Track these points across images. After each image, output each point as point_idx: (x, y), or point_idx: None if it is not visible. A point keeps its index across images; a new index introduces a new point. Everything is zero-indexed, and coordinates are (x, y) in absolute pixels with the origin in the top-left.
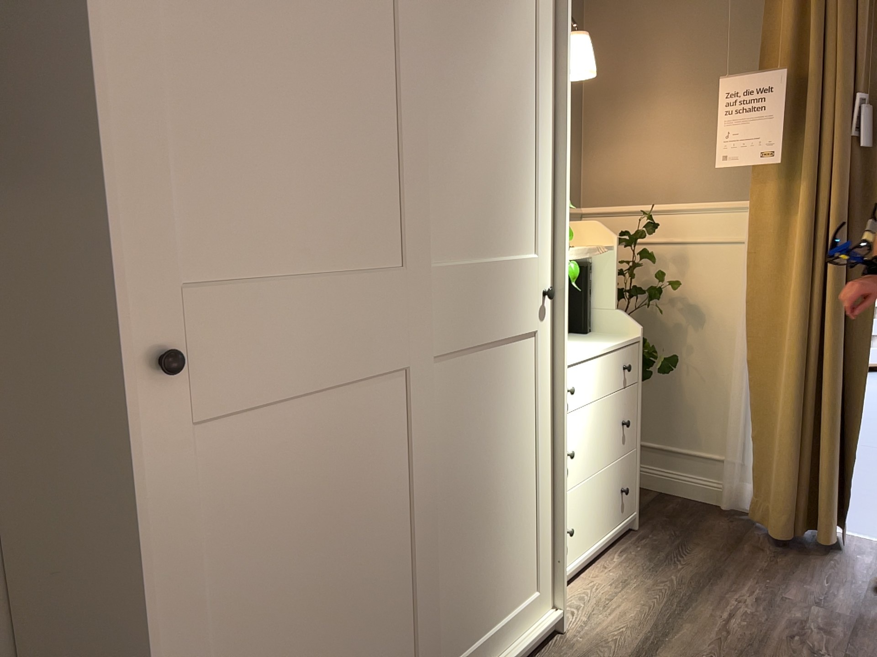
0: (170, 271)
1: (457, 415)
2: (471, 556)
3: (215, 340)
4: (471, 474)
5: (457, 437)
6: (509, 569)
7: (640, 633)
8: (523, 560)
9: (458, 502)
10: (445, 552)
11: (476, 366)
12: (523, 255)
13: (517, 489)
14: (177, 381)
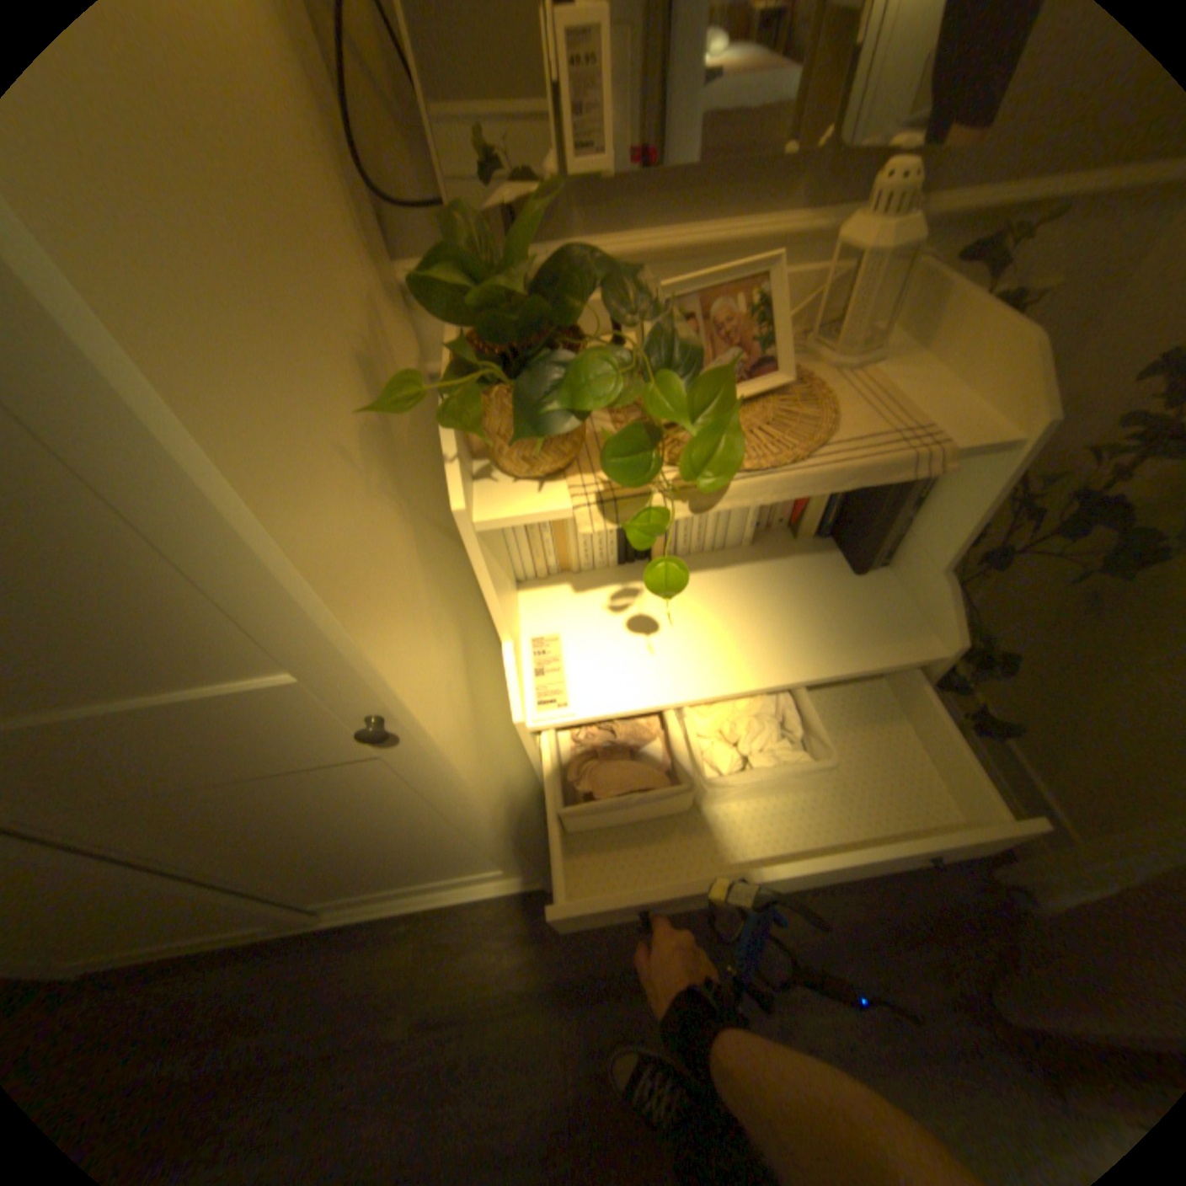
0: None
1: (169, 836)
2: (320, 878)
3: None
4: (263, 854)
5: (193, 844)
6: (419, 873)
7: (610, 965)
8: (450, 868)
9: (251, 865)
10: (254, 882)
11: (174, 805)
12: (206, 691)
13: (406, 847)
14: None
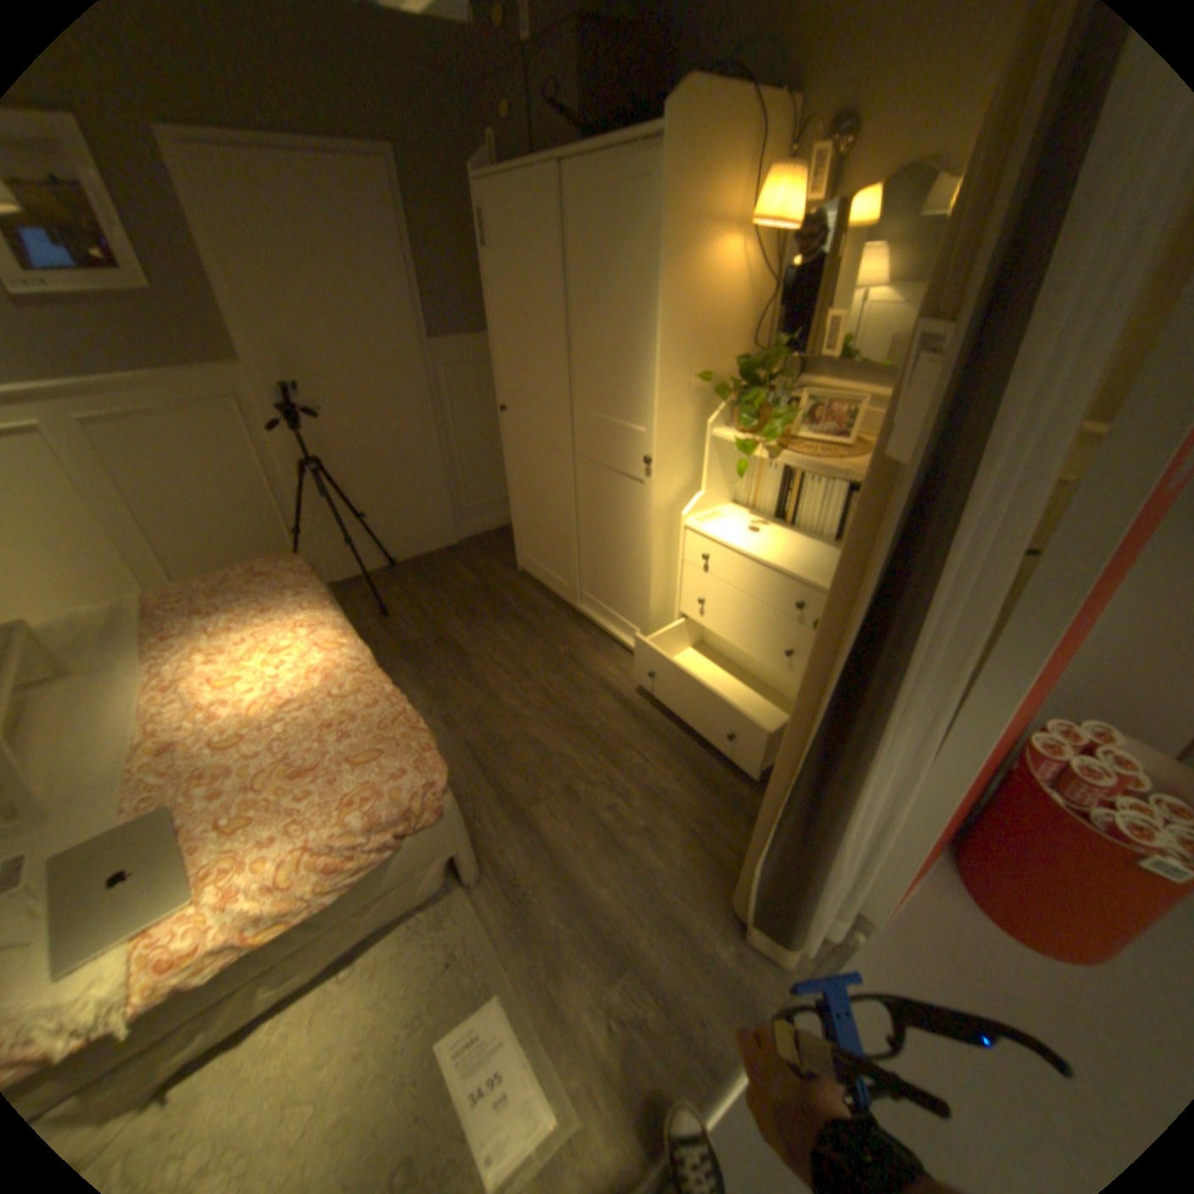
0: (504, 387)
1: (592, 493)
2: (599, 565)
3: (512, 410)
4: (599, 527)
5: (592, 503)
6: (621, 597)
7: (638, 703)
8: (630, 603)
9: (593, 533)
10: (587, 548)
11: (602, 476)
12: (632, 428)
13: (627, 563)
14: (507, 418)
